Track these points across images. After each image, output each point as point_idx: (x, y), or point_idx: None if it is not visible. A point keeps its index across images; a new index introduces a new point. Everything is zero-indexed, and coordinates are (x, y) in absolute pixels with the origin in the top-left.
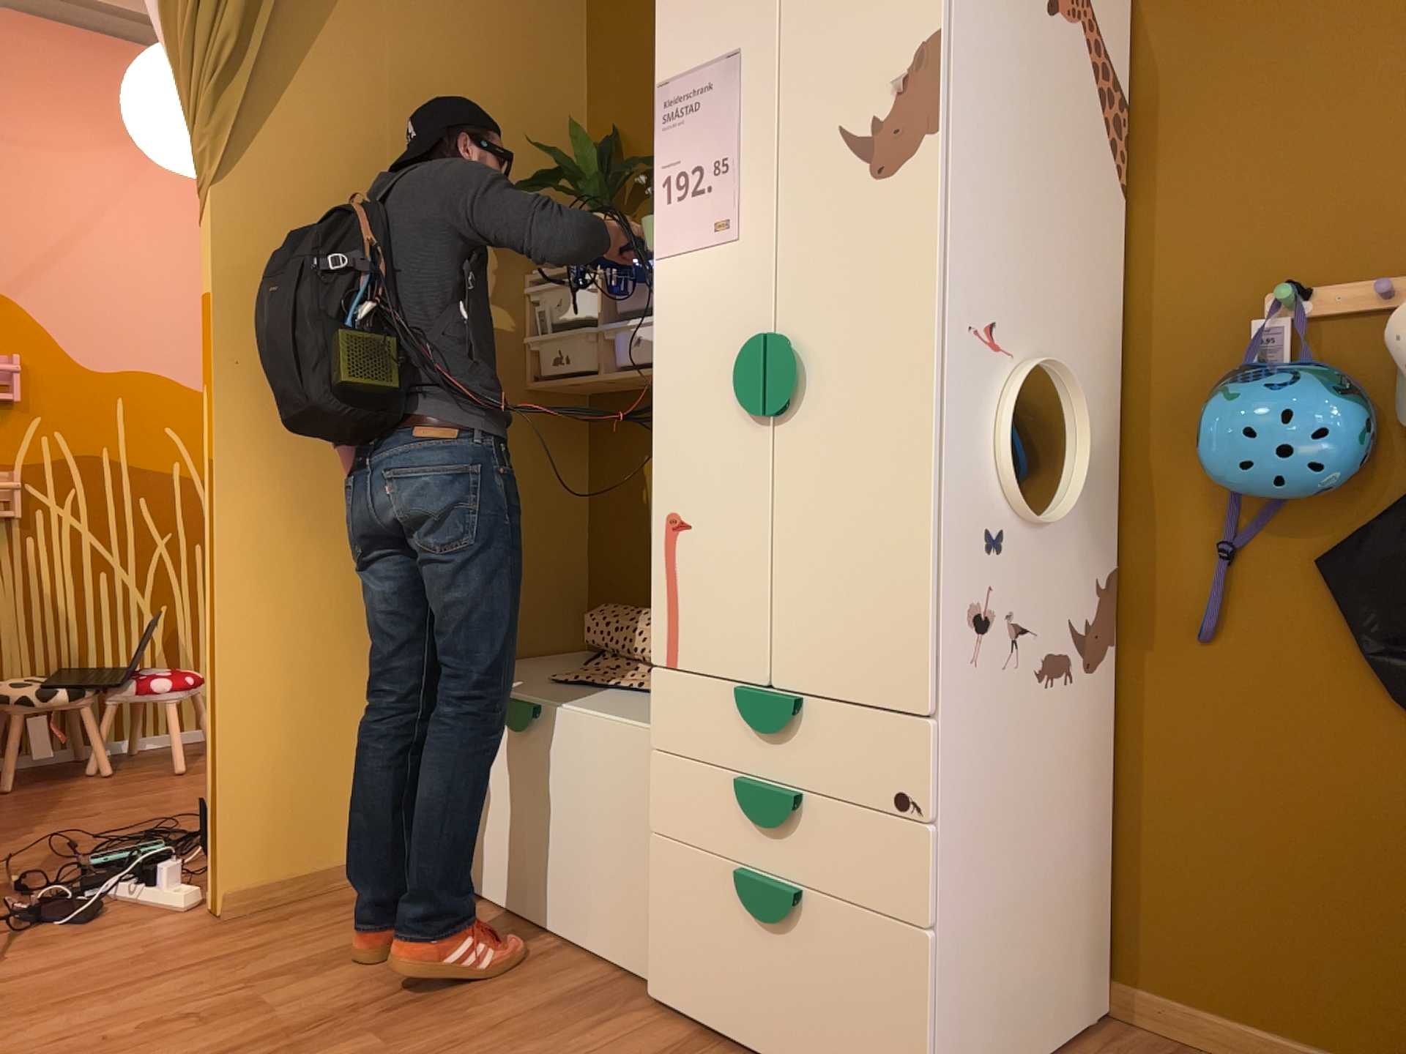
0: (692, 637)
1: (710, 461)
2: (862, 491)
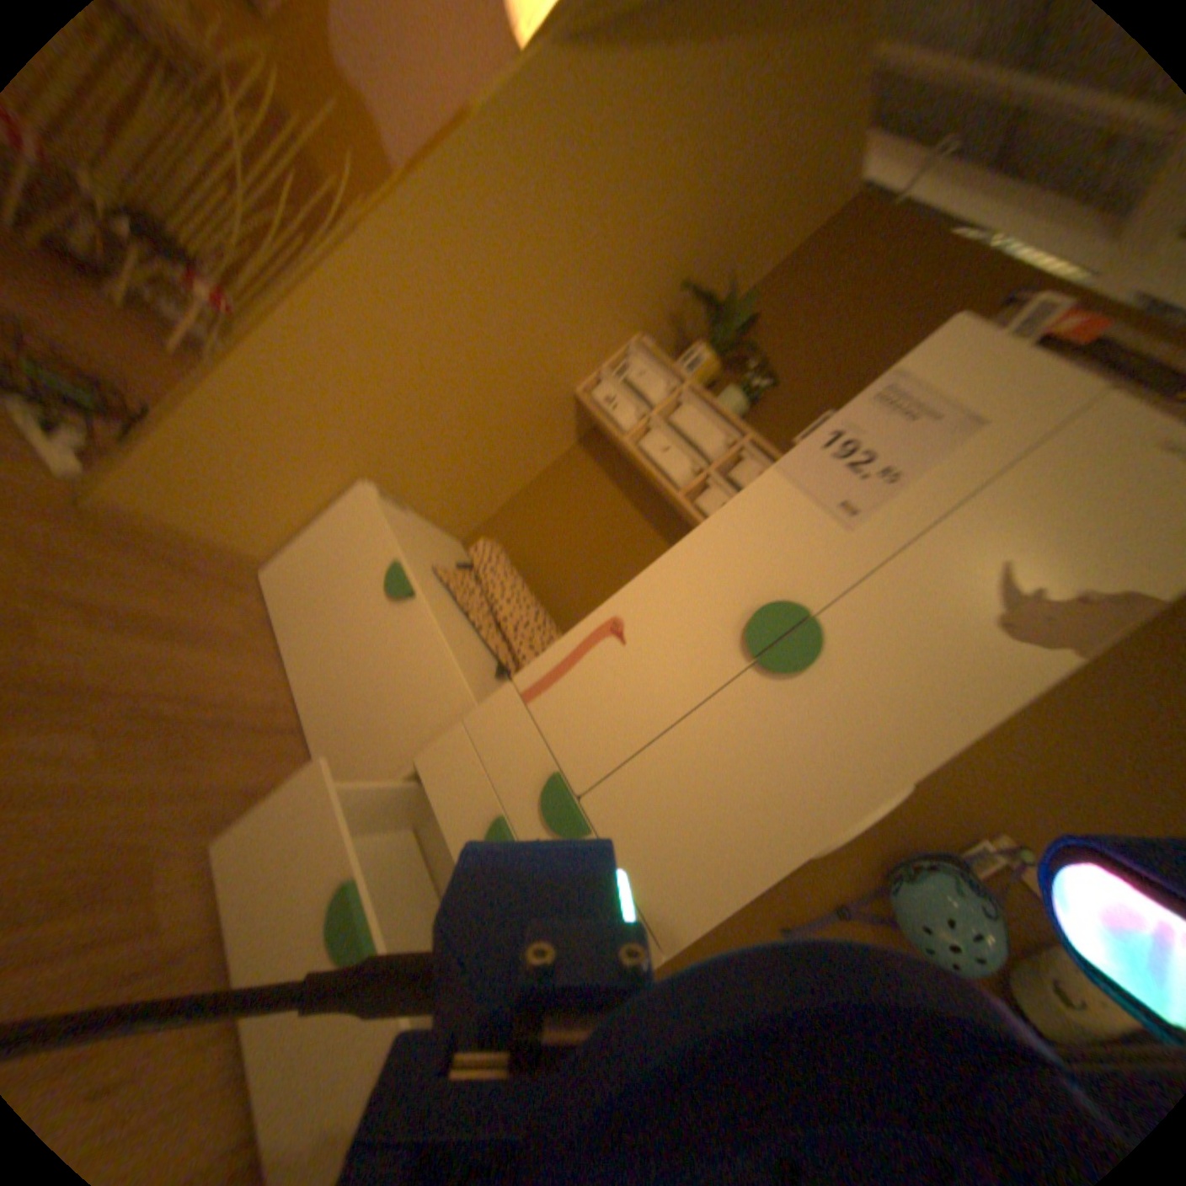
0: (556, 706)
1: (678, 631)
2: (766, 785)
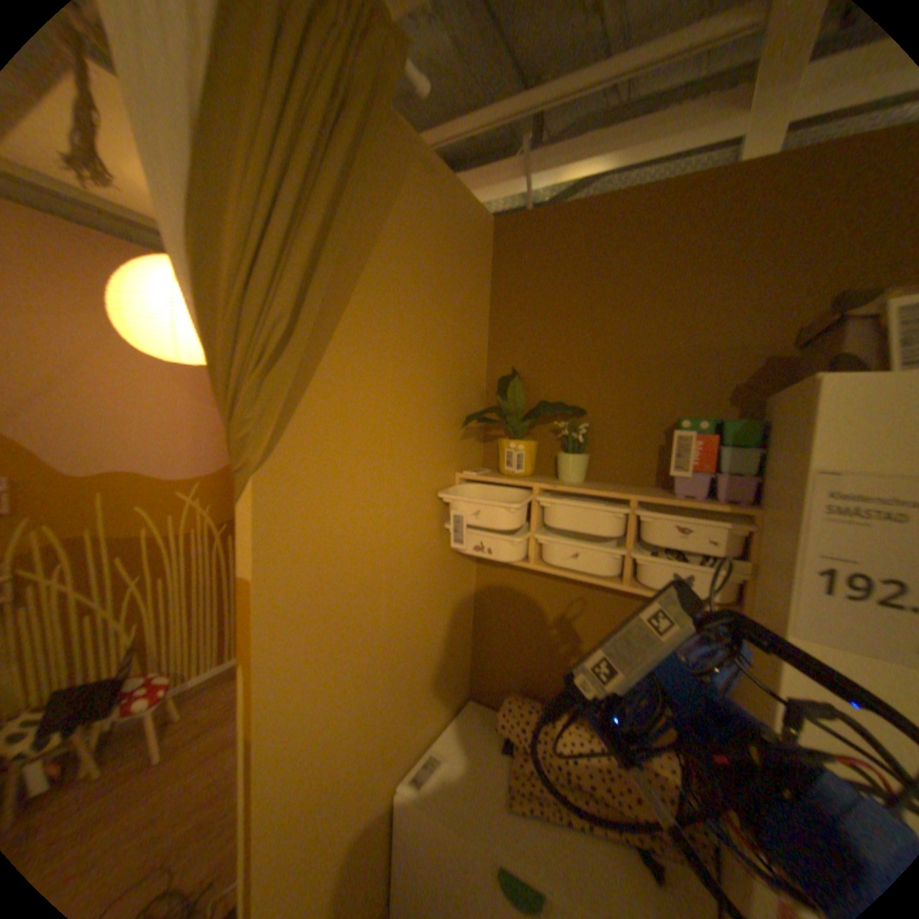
0: None
1: None
2: None
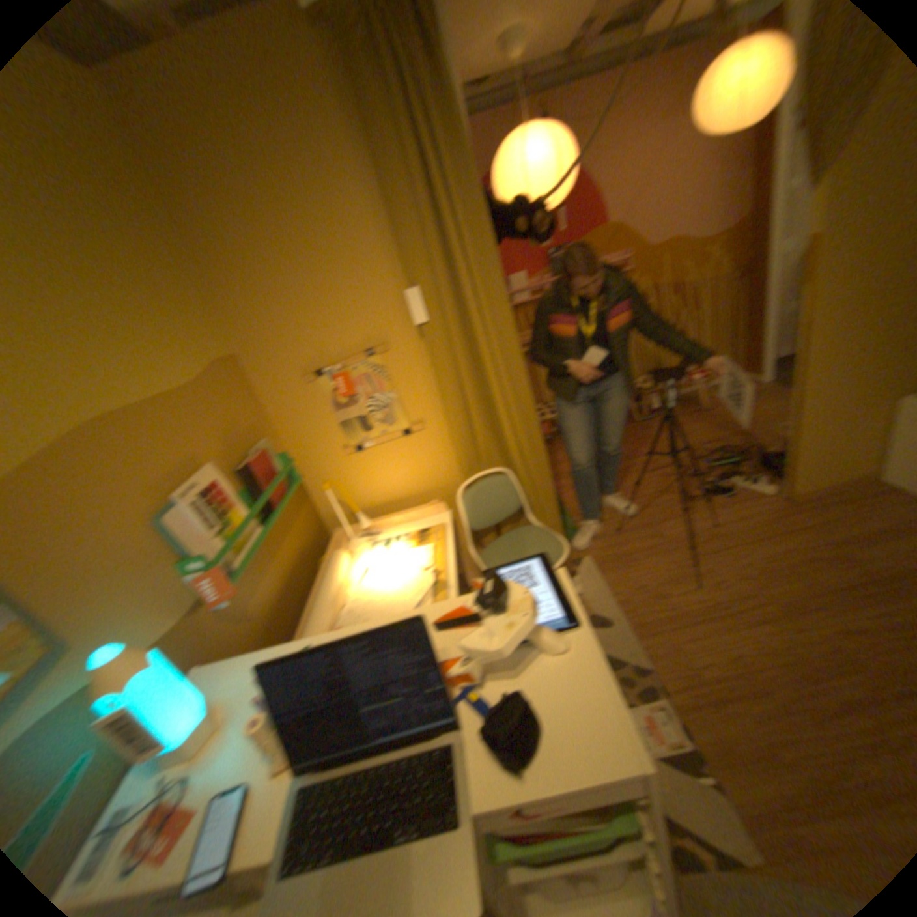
0: None
1: None
2: None
